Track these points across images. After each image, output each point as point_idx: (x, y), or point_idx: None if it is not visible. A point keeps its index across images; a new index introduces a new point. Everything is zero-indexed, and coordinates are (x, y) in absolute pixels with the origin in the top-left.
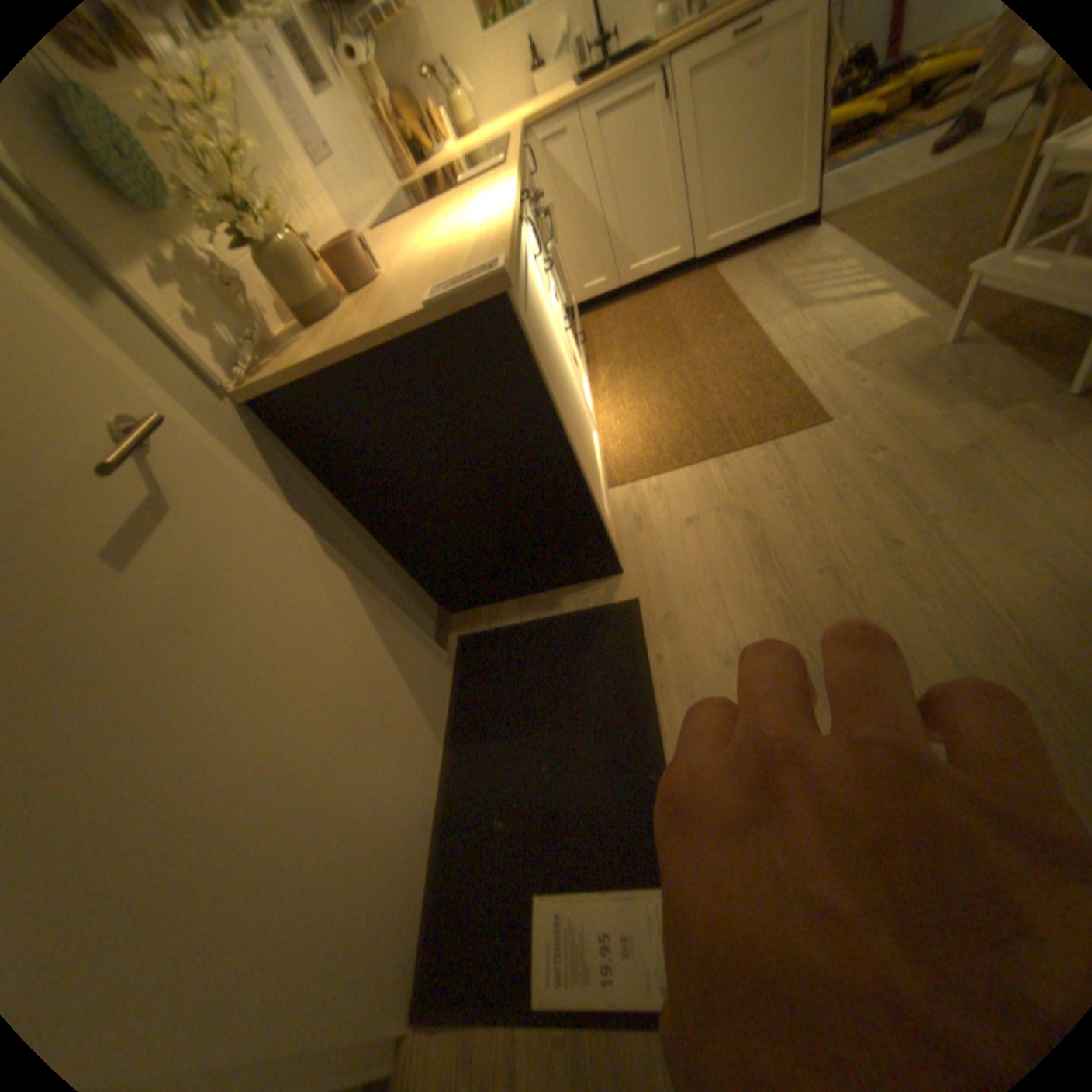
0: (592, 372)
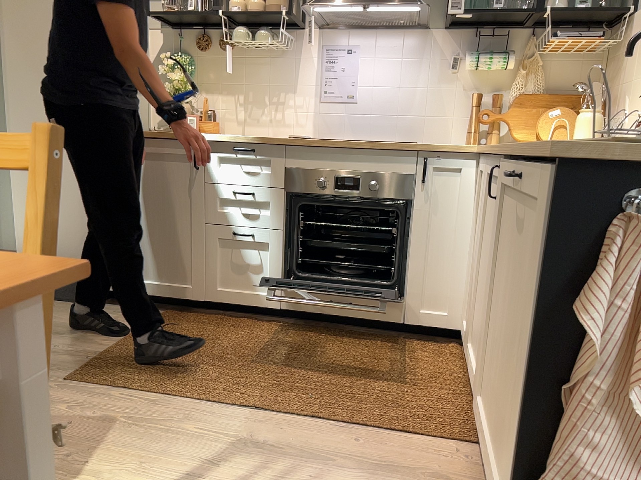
0: (326, 333)
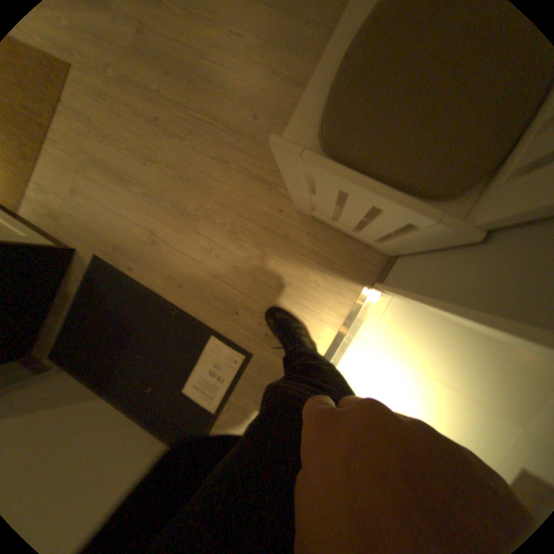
0: None
